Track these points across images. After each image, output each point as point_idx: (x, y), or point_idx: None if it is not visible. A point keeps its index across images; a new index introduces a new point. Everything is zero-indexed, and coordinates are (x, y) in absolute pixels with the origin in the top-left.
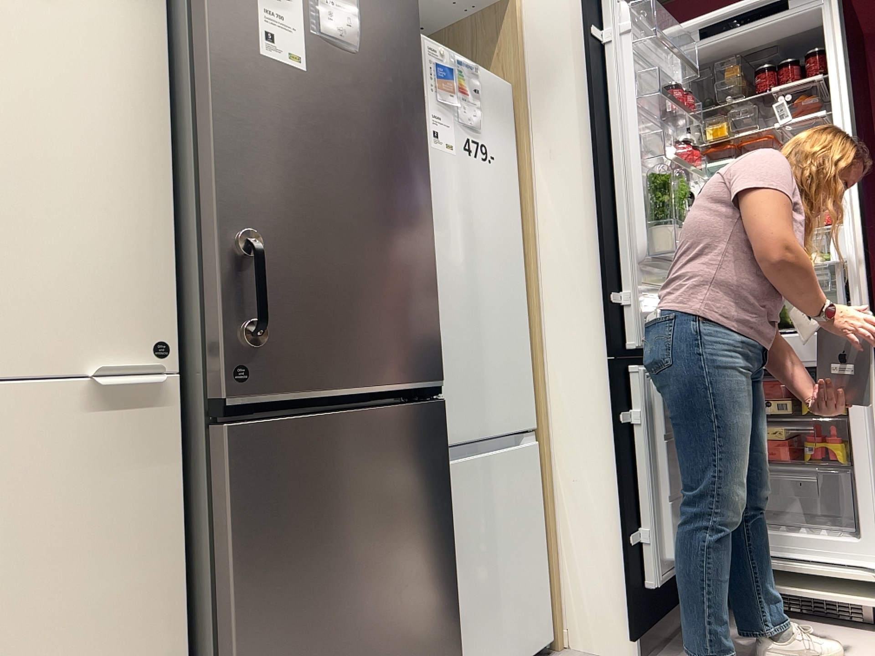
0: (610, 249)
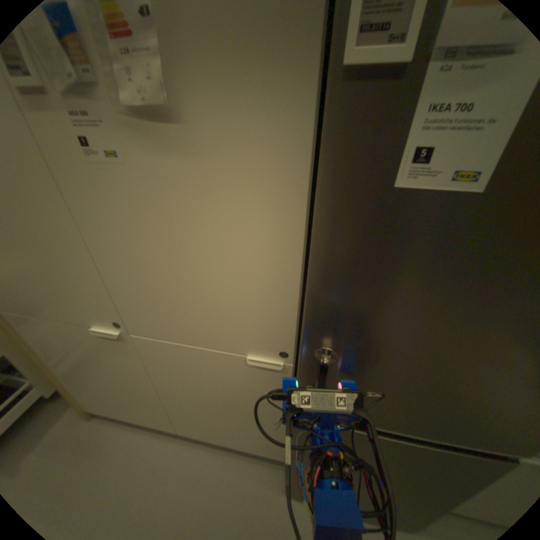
0: None
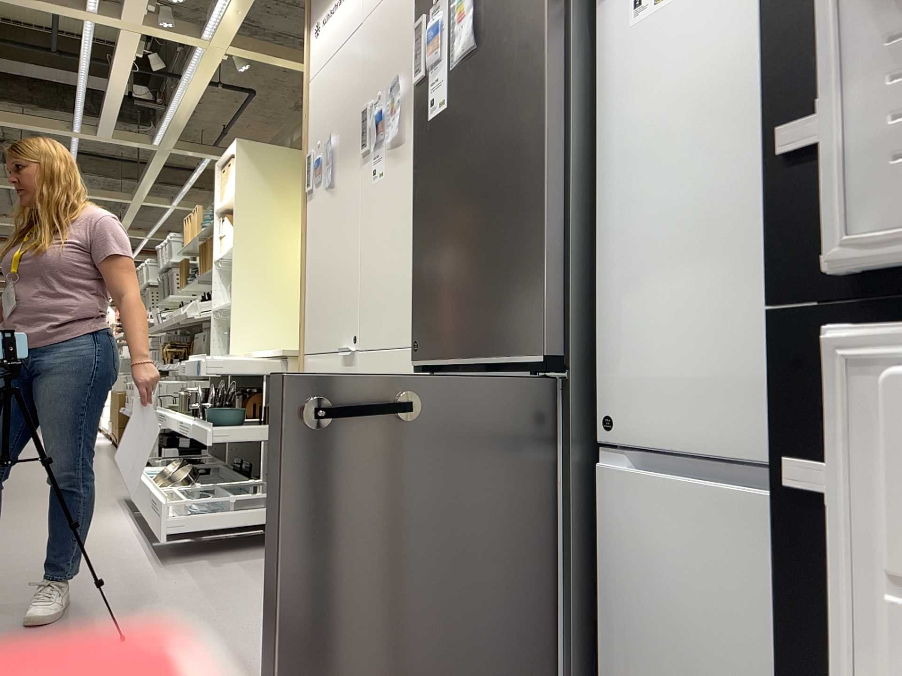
0: (807, 3)
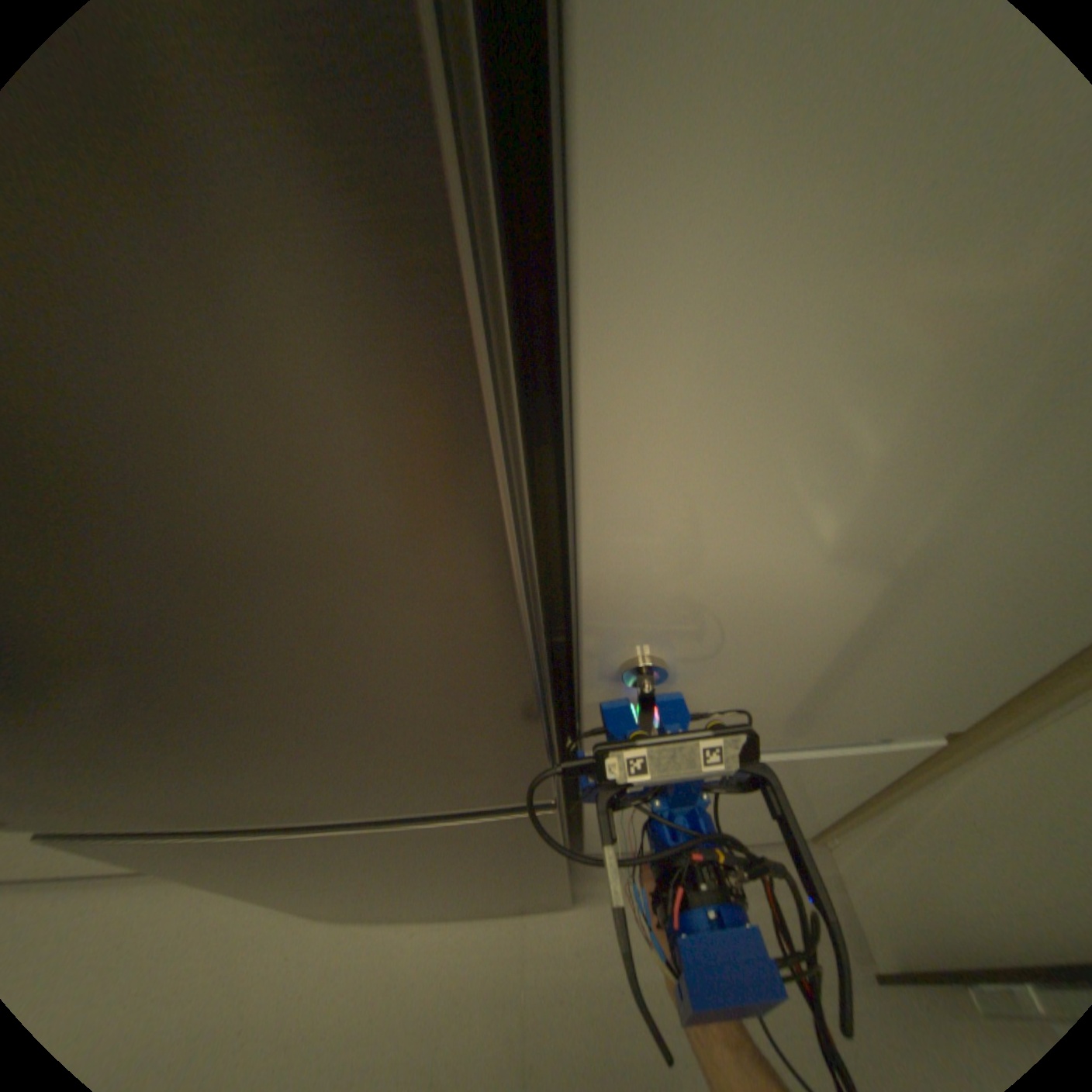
0: None
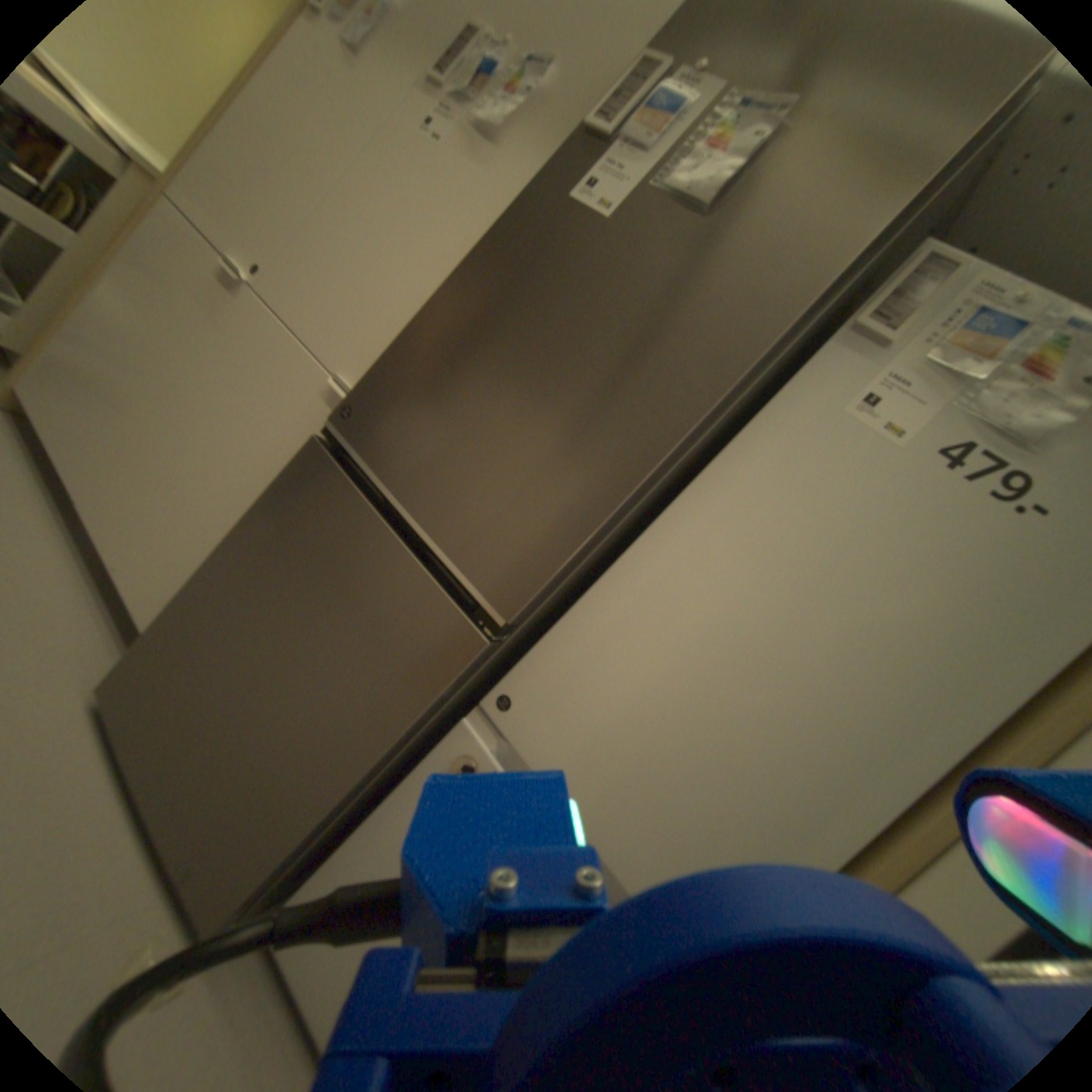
0: None
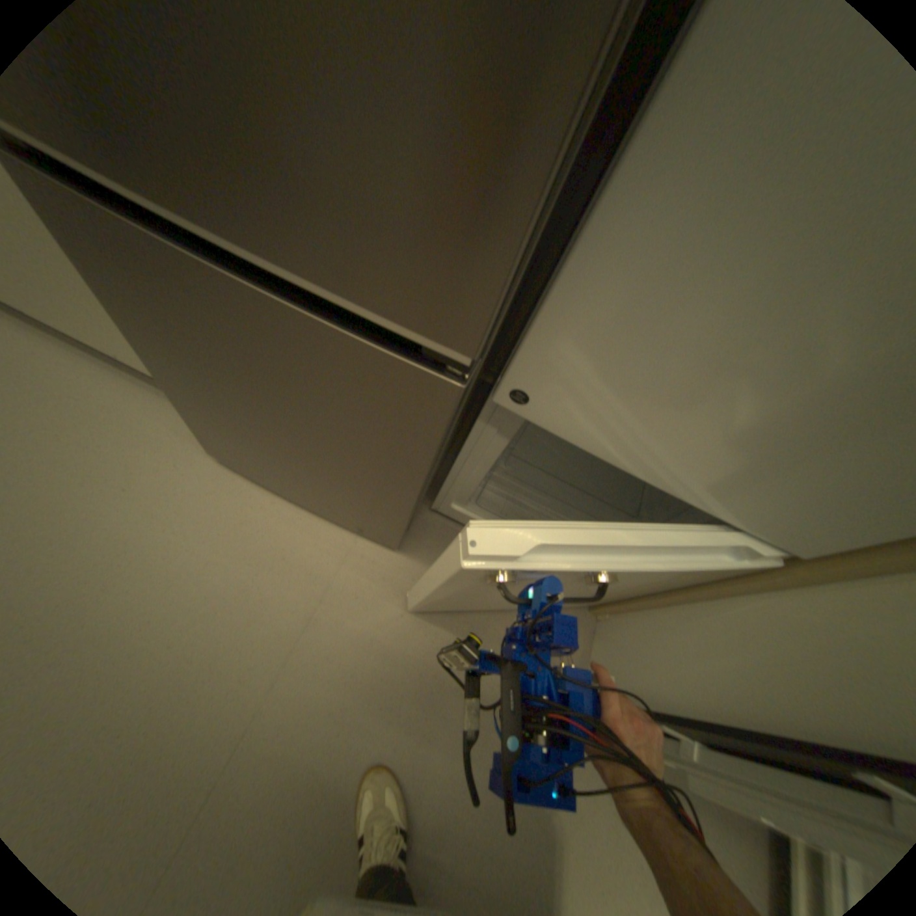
0: None
